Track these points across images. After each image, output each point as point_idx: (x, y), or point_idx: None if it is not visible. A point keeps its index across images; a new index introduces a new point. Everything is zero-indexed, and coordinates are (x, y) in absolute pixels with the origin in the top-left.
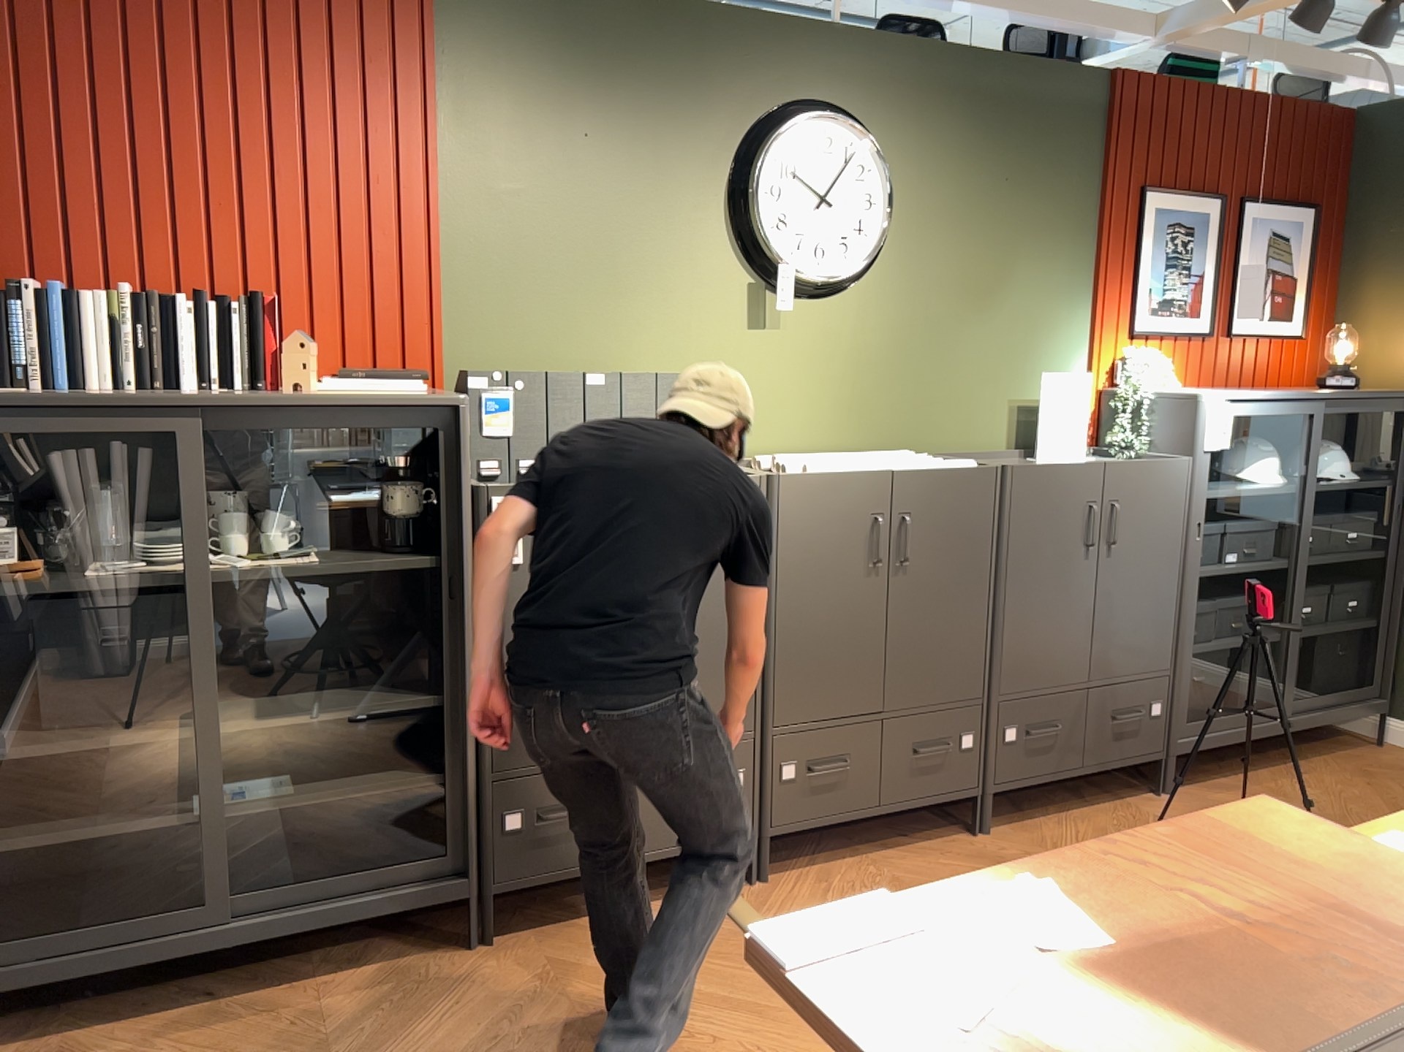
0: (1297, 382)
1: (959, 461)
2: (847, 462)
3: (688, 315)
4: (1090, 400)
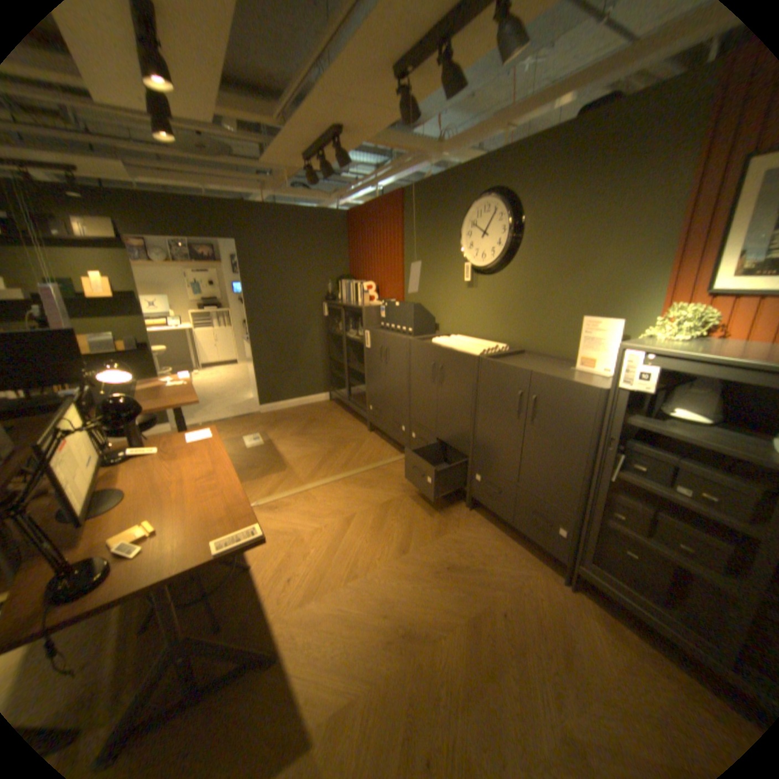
0: None
1: (475, 351)
2: (452, 342)
3: (450, 284)
4: (622, 338)
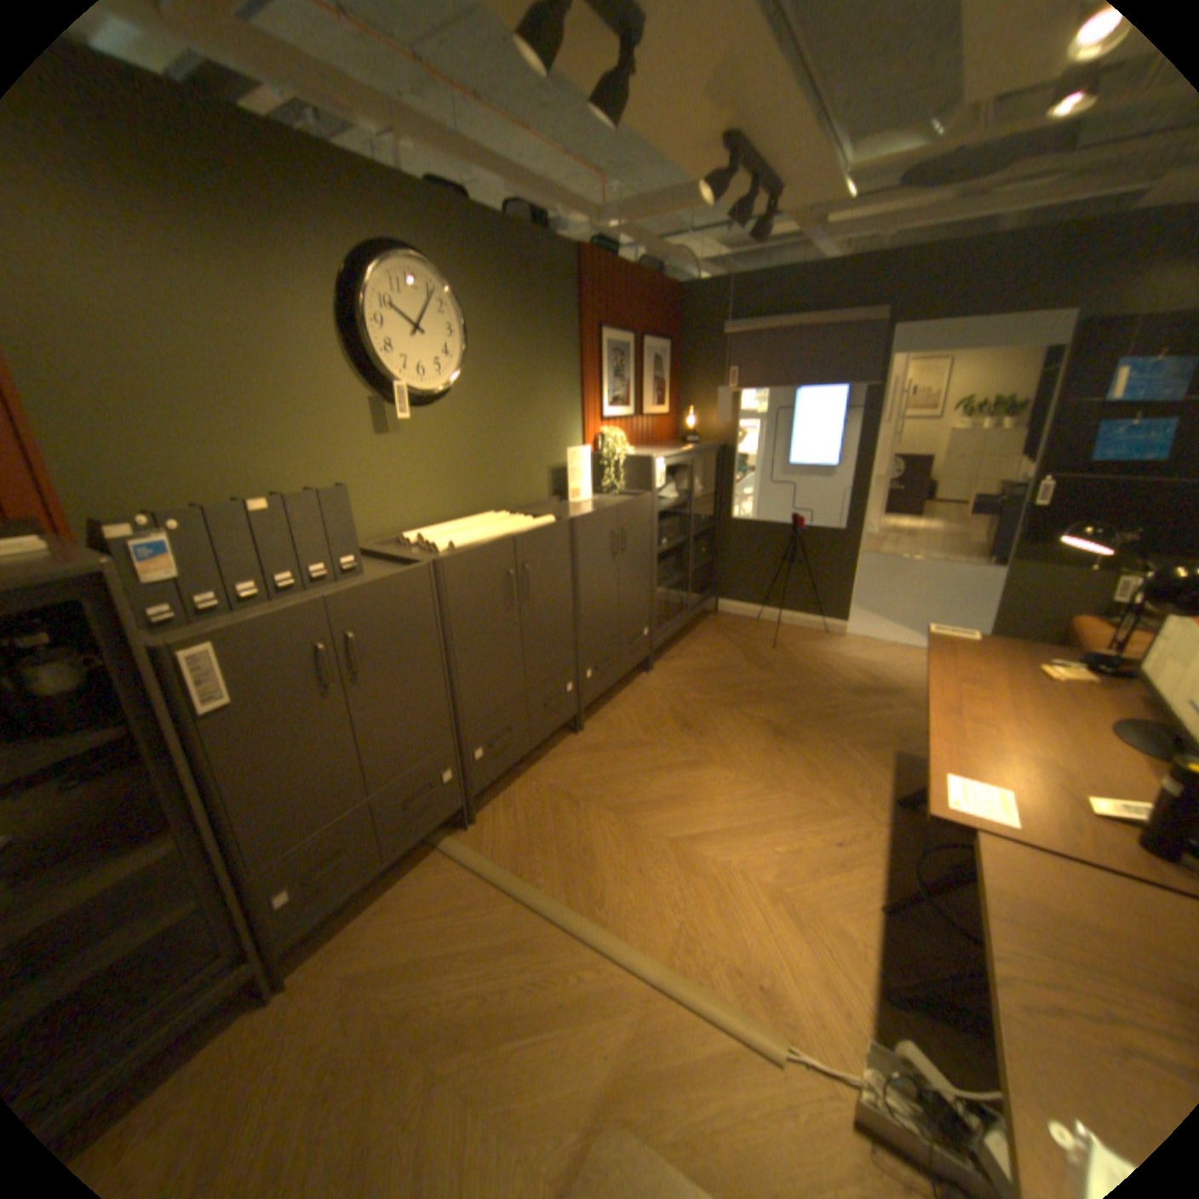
0: (667, 440)
1: (544, 520)
2: (475, 533)
3: (323, 430)
4: (590, 463)
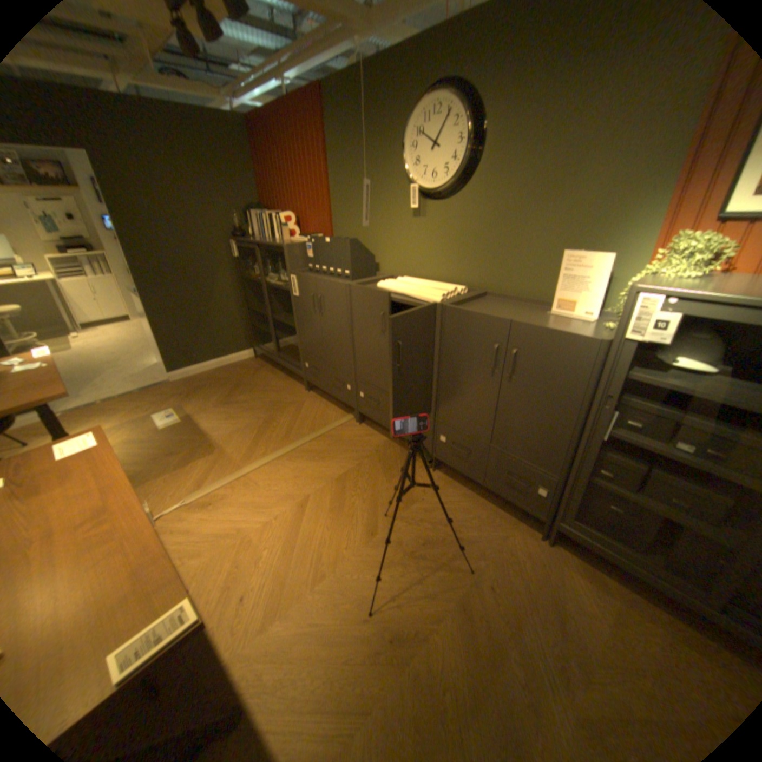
0: None
1: (434, 296)
2: (402, 286)
3: (391, 212)
4: (611, 274)
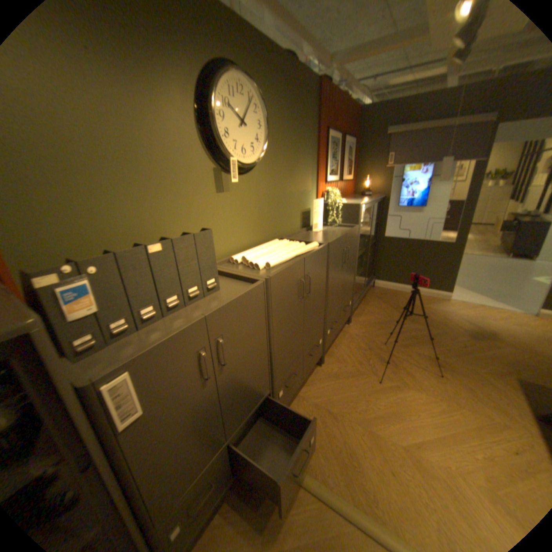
0: (351, 193)
1: (312, 244)
2: (277, 254)
3: (185, 188)
4: (323, 207)
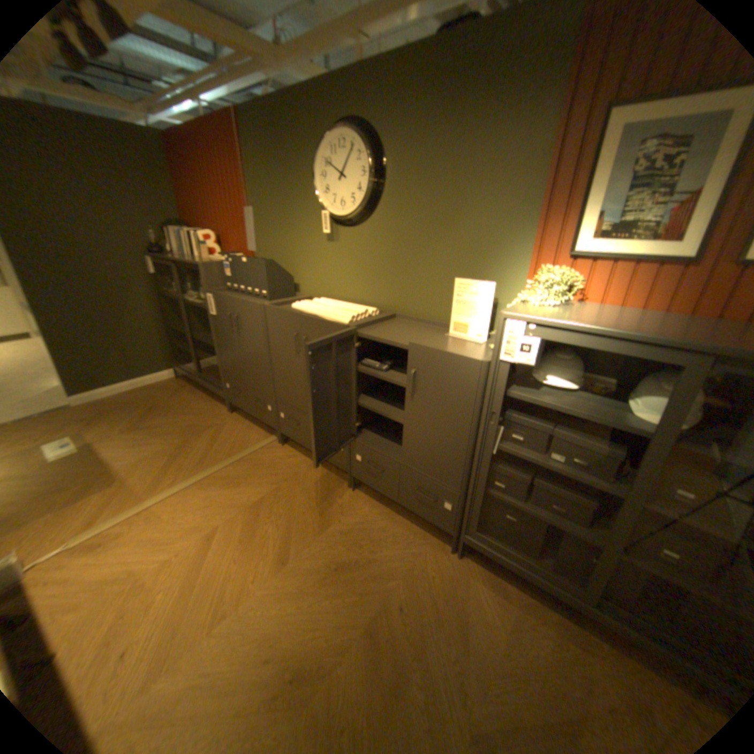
0: None
1: (342, 318)
2: (315, 307)
3: (307, 235)
4: (493, 302)
